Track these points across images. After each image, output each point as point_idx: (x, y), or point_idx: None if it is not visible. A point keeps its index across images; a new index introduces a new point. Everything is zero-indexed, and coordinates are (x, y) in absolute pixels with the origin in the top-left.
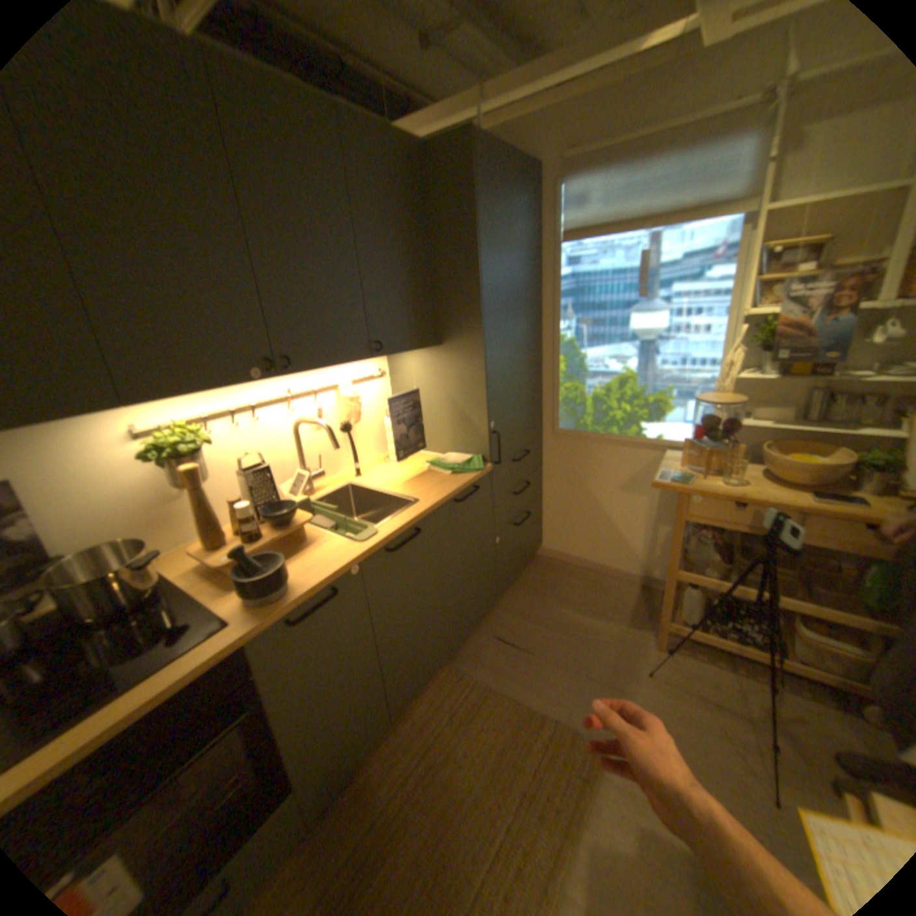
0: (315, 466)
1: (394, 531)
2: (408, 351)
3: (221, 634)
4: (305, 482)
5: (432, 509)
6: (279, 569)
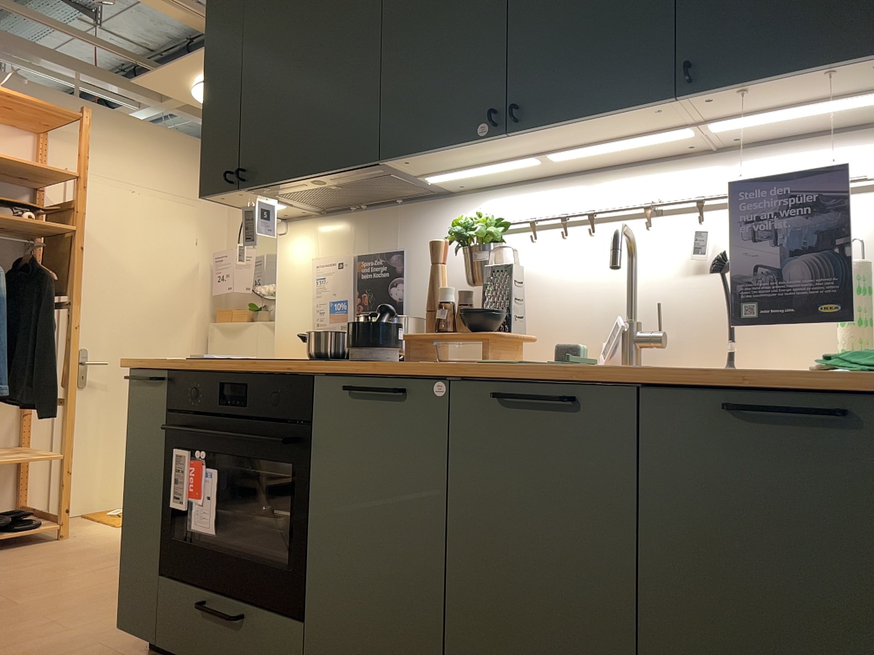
0: (676, 333)
1: (530, 375)
2: (814, 75)
3: (317, 362)
4: (620, 338)
5: (627, 378)
6: (375, 330)
